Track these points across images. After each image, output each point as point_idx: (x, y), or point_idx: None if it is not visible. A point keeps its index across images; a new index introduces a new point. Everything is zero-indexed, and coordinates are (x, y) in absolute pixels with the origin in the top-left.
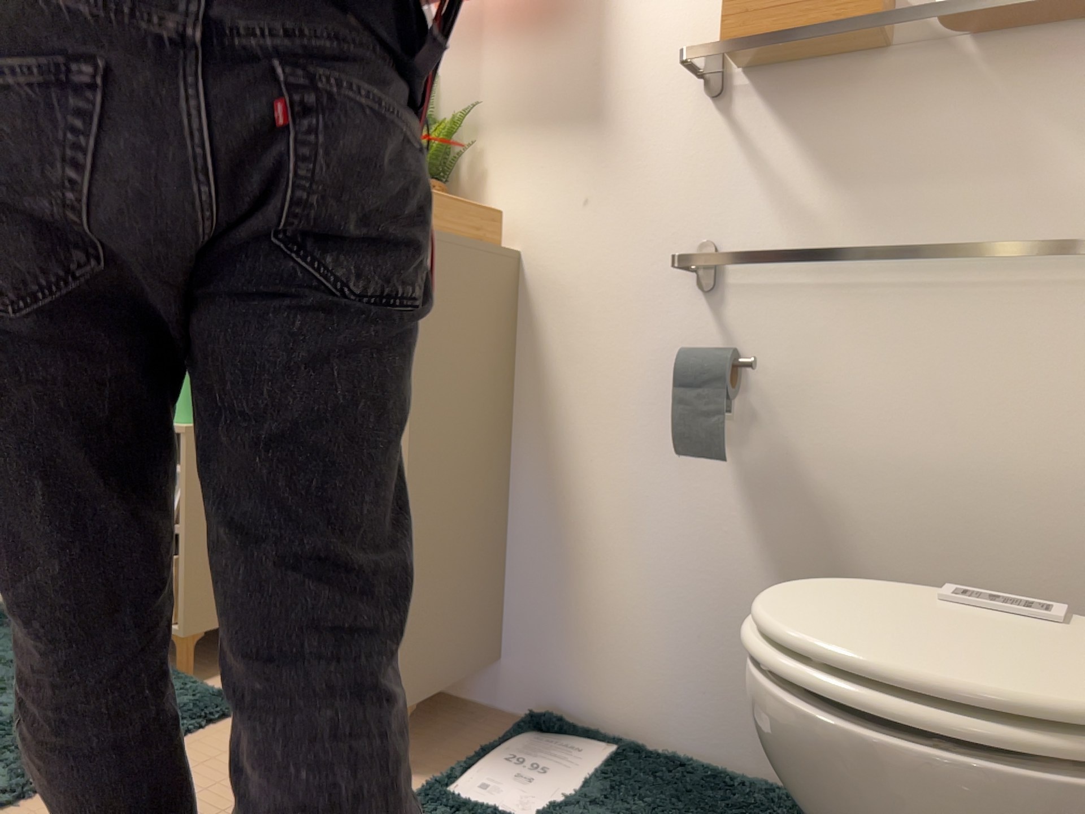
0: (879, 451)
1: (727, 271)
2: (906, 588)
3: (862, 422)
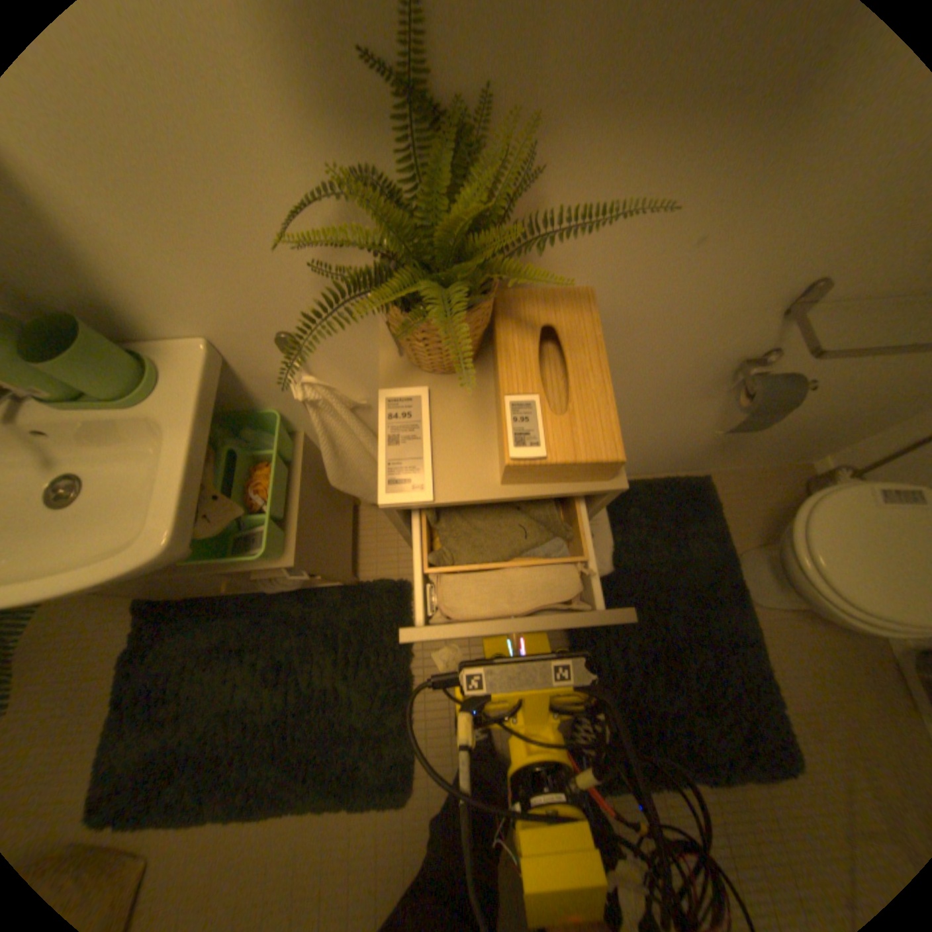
0: (836, 383)
1: (826, 298)
2: (863, 504)
3: (840, 373)
